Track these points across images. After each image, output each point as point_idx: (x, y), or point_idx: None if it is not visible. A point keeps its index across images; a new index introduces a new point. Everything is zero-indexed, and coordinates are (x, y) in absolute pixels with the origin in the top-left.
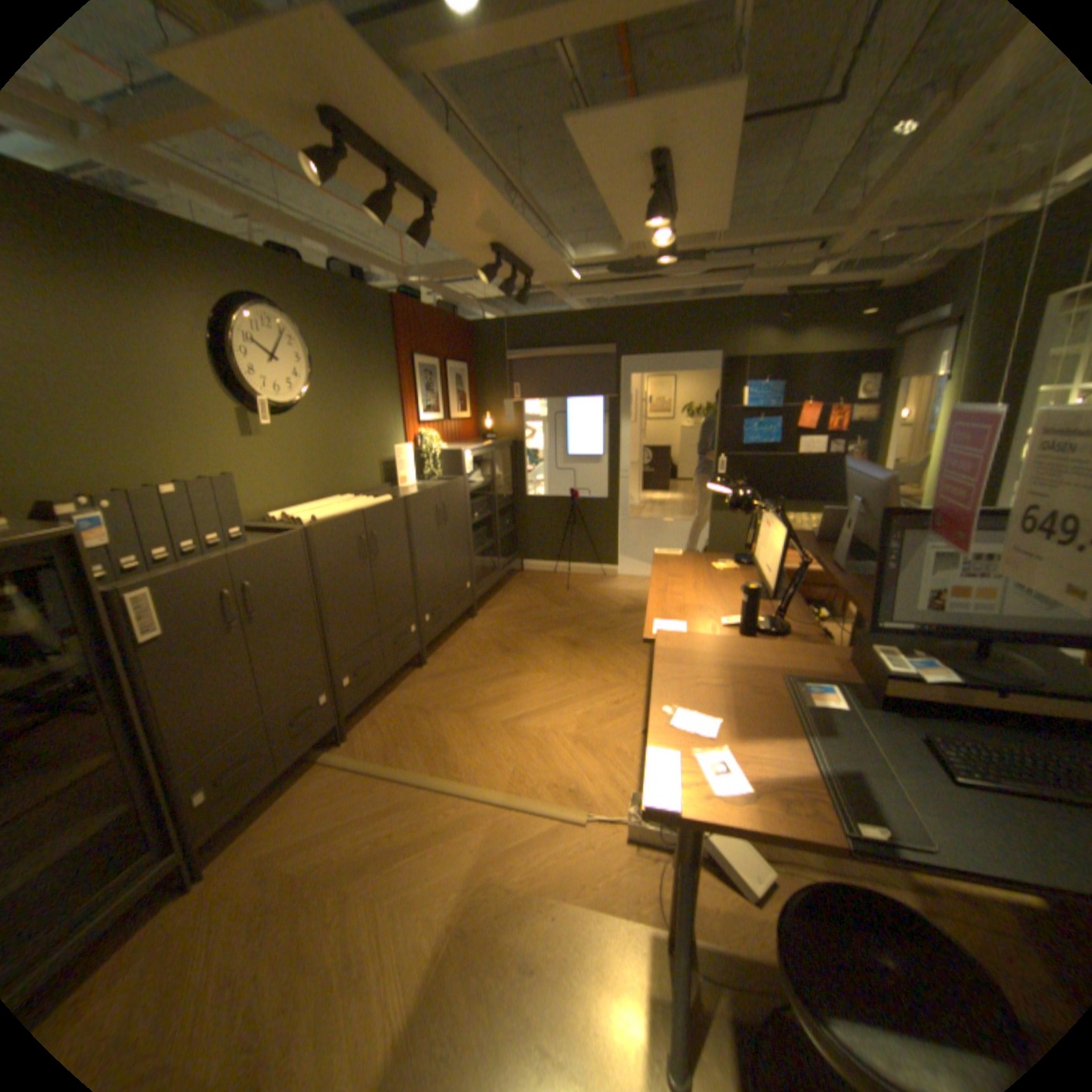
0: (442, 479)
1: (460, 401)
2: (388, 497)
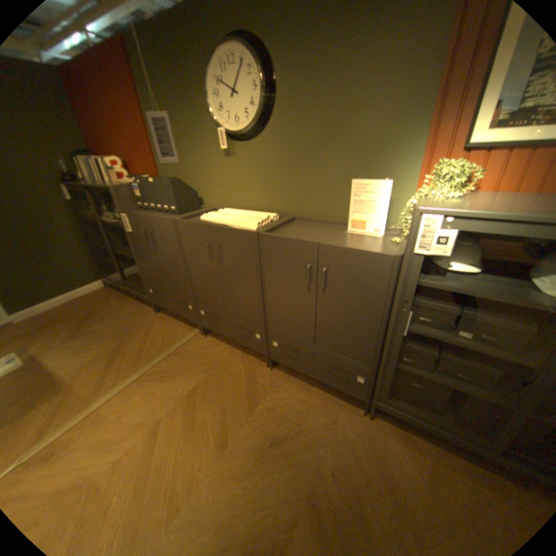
0: (403, 244)
1: None
2: (255, 226)
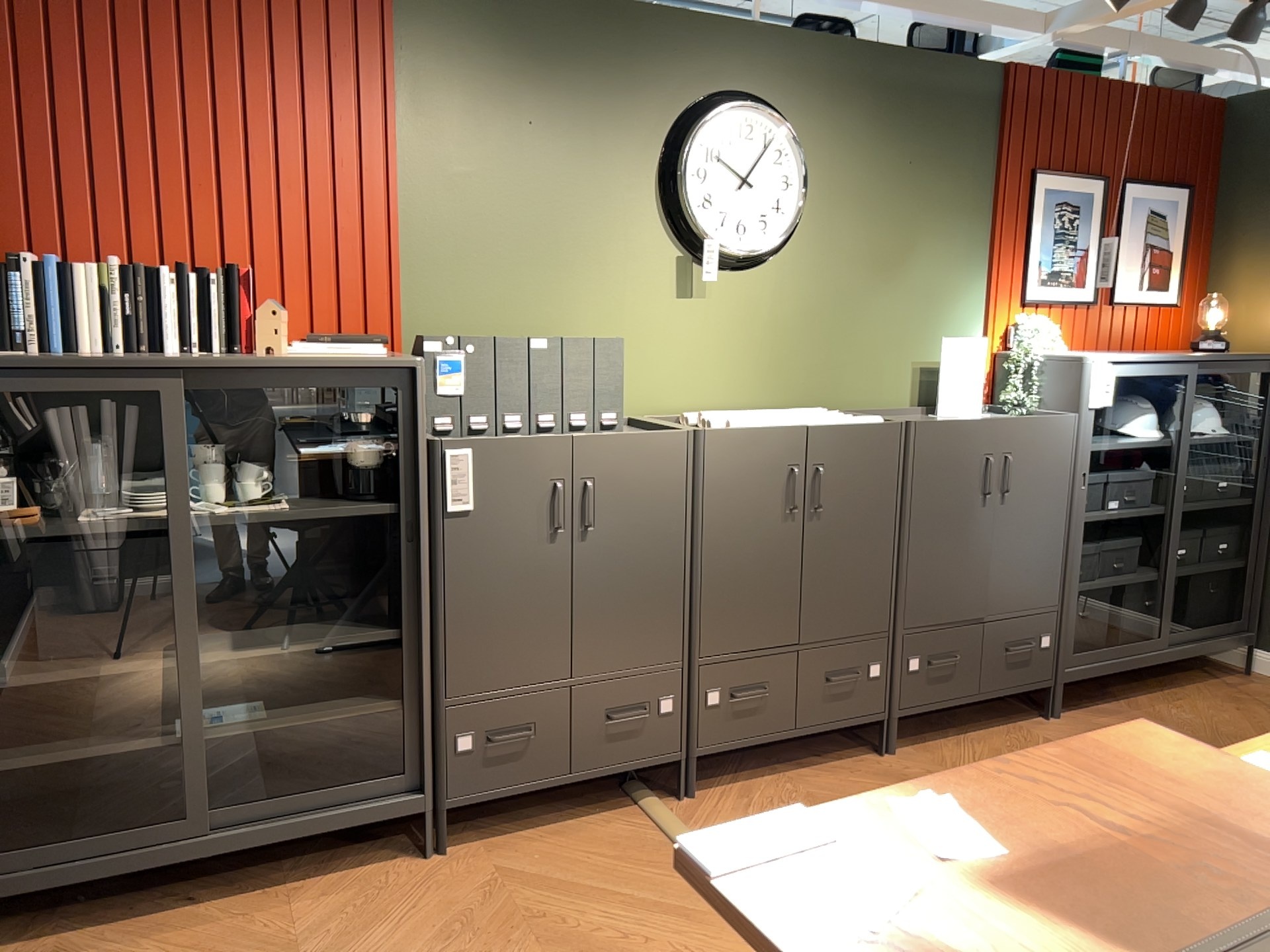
0: (1036, 412)
1: (1150, 267)
2: (877, 417)
